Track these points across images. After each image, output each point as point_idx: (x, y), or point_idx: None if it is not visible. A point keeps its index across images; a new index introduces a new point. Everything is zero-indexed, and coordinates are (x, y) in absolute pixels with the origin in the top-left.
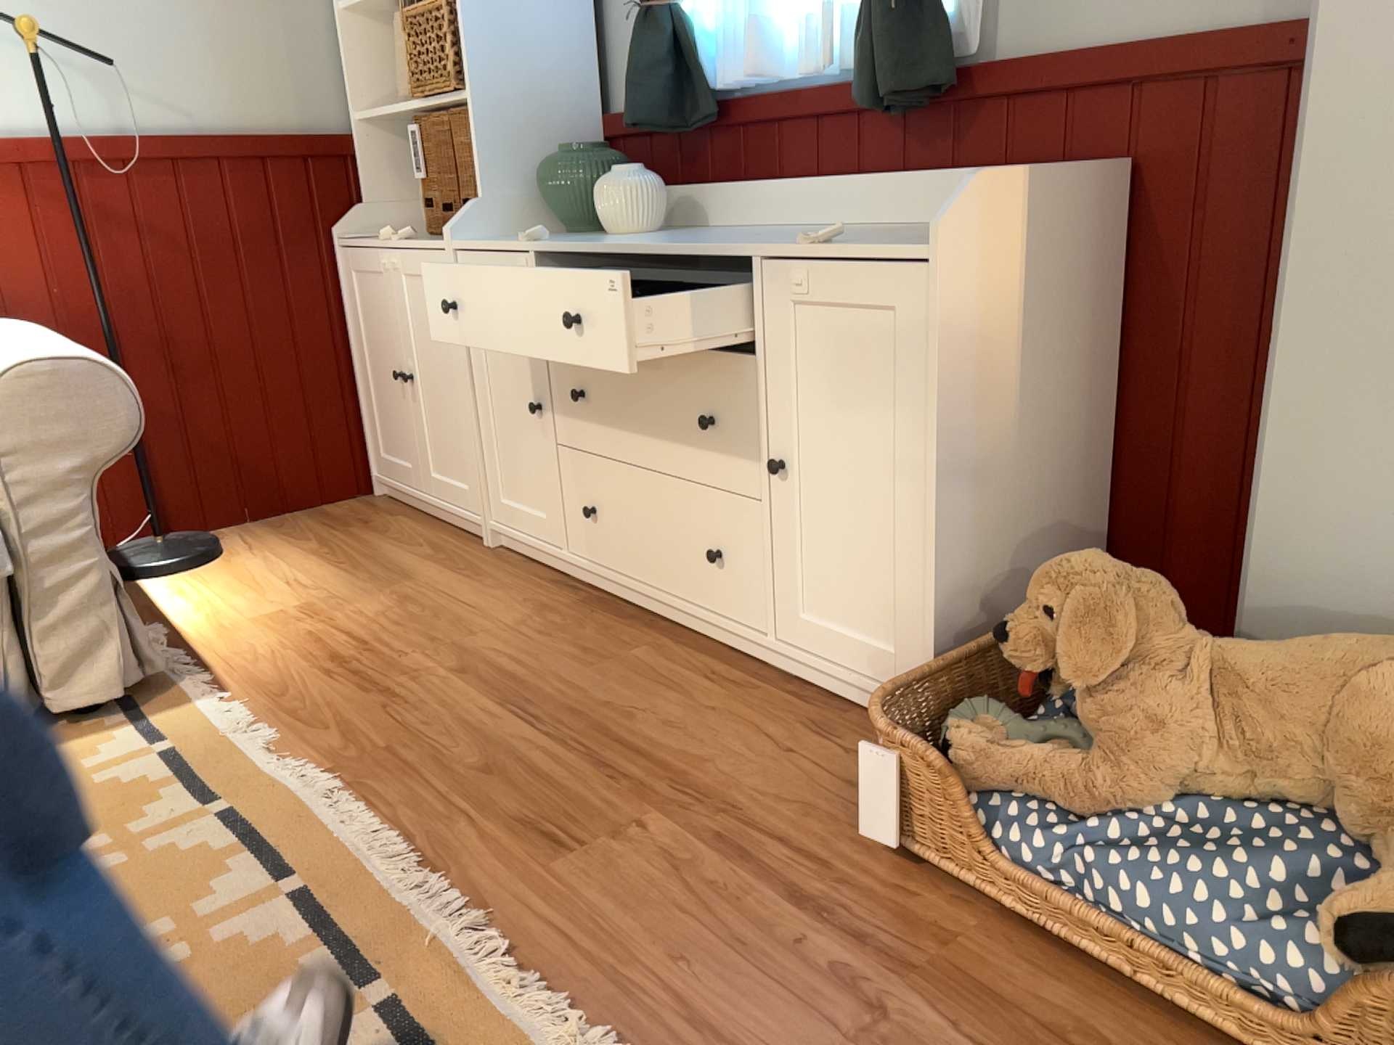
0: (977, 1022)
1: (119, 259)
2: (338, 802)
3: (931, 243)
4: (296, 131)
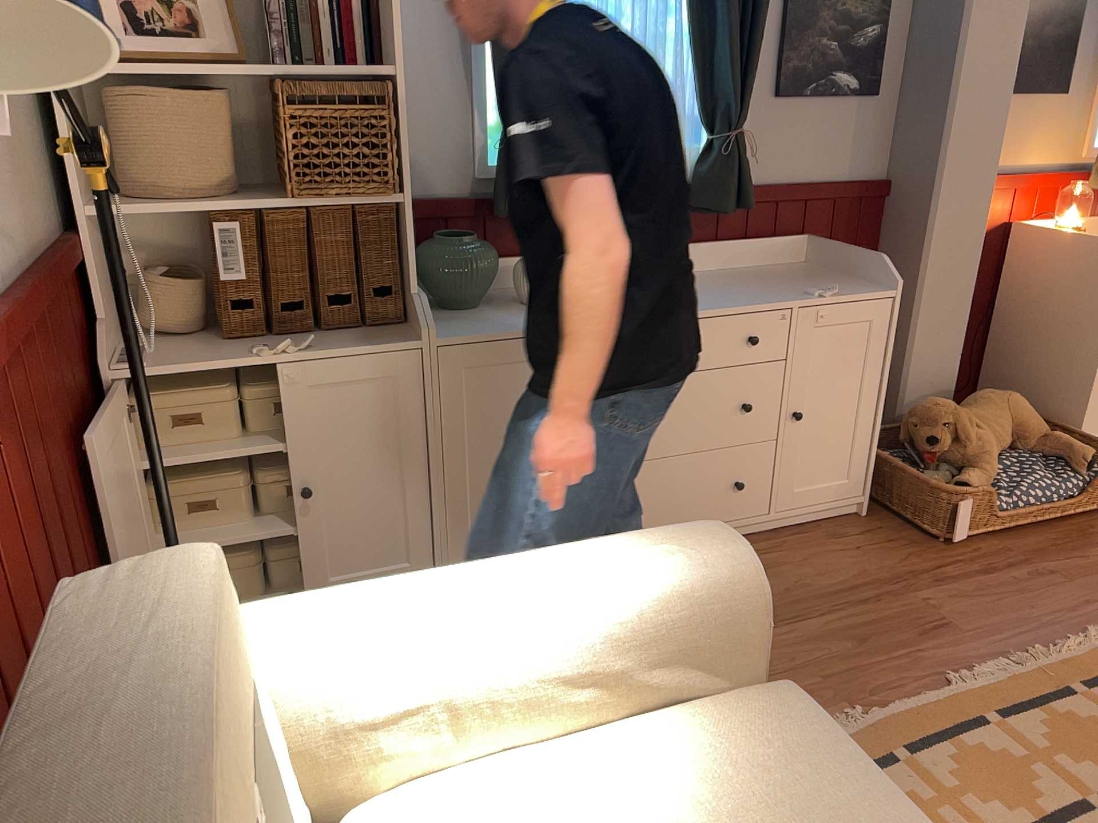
0: (1053, 555)
1: (36, 486)
2: (895, 700)
3: (875, 287)
4: (46, 237)
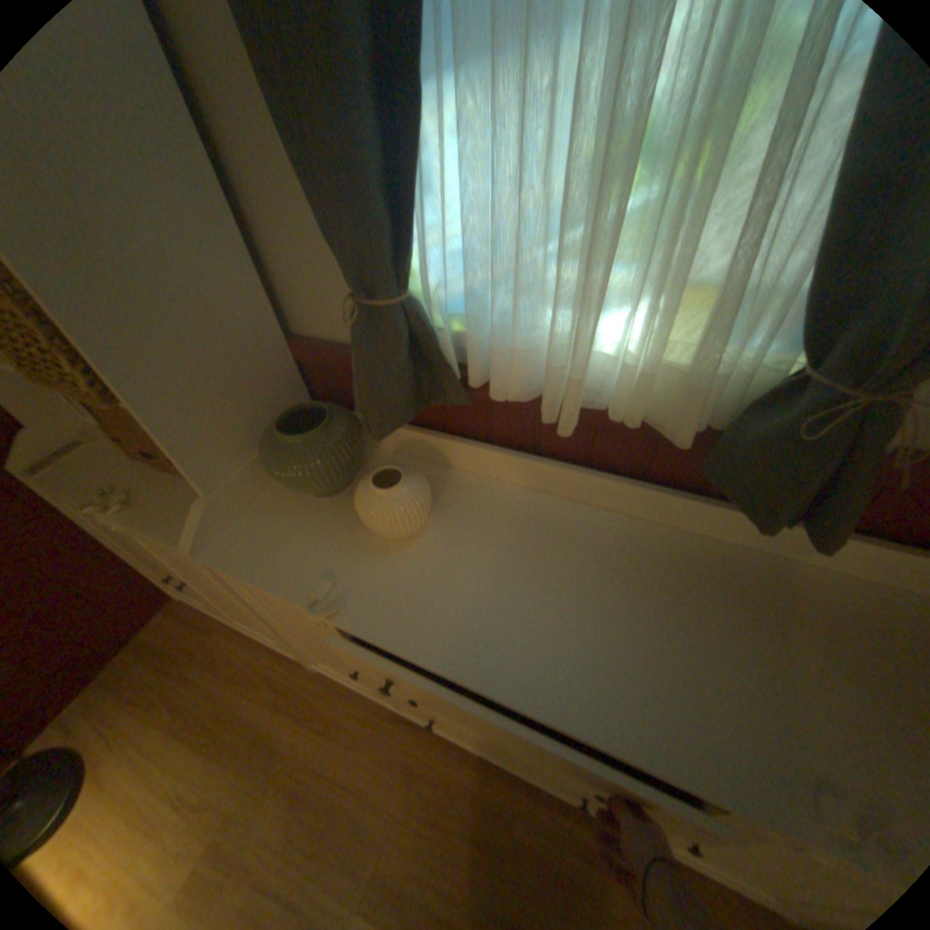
0: None
1: None
2: None
3: None
4: None
